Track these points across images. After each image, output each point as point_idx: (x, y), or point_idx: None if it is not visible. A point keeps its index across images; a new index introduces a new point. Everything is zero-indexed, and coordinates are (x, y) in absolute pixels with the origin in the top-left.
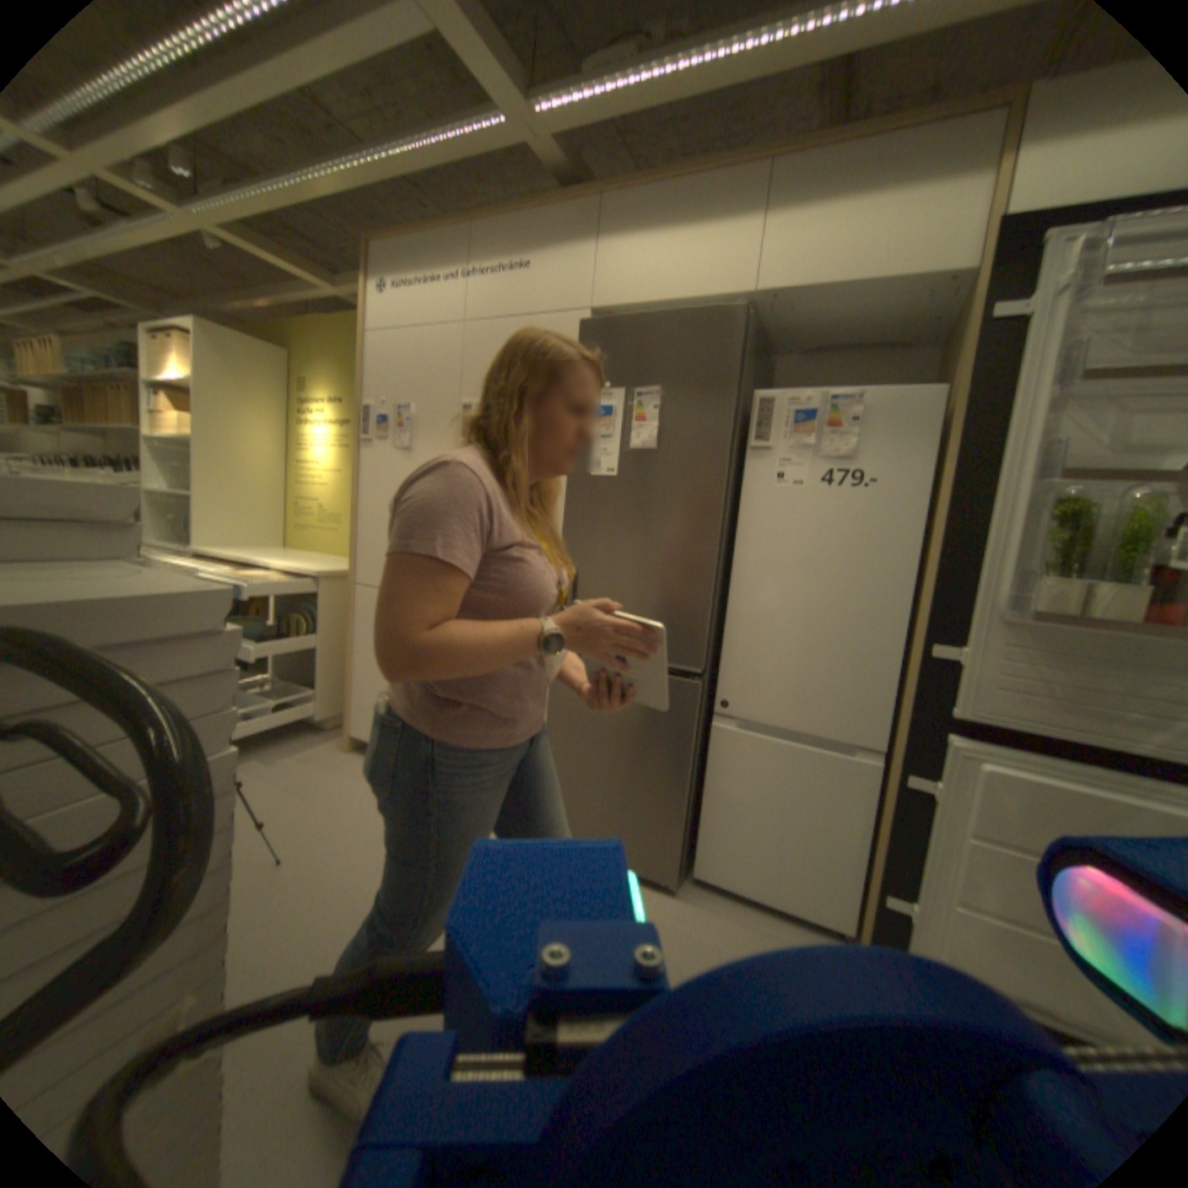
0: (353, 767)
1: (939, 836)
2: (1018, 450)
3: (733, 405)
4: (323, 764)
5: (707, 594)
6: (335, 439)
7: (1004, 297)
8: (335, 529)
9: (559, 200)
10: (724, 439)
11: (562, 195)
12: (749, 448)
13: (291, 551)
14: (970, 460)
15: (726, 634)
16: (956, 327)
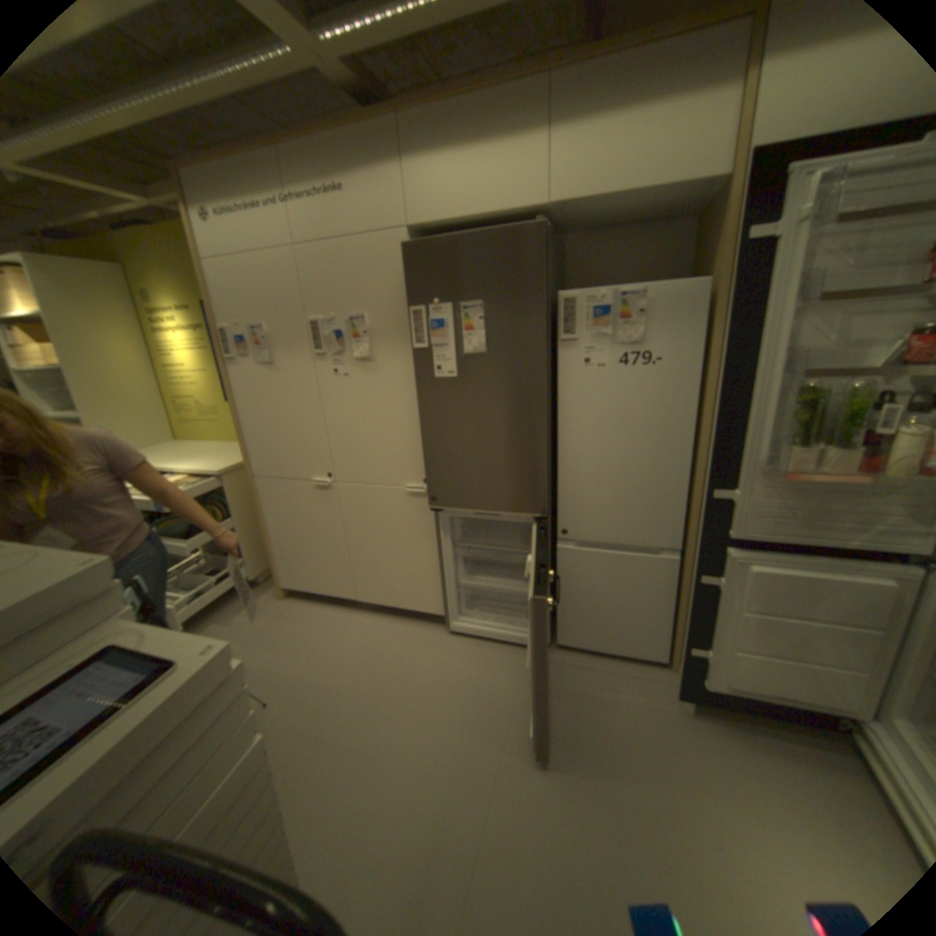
0: (290, 611)
1: (723, 612)
2: (771, 349)
3: (543, 312)
4: (266, 614)
5: (542, 461)
6: (191, 342)
7: (757, 221)
8: (214, 419)
9: (356, 120)
10: (540, 341)
11: (358, 115)
12: (558, 338)
13: (182, 443)
14: (732, 346)
15: (558, 481)
16: (711, 210)
